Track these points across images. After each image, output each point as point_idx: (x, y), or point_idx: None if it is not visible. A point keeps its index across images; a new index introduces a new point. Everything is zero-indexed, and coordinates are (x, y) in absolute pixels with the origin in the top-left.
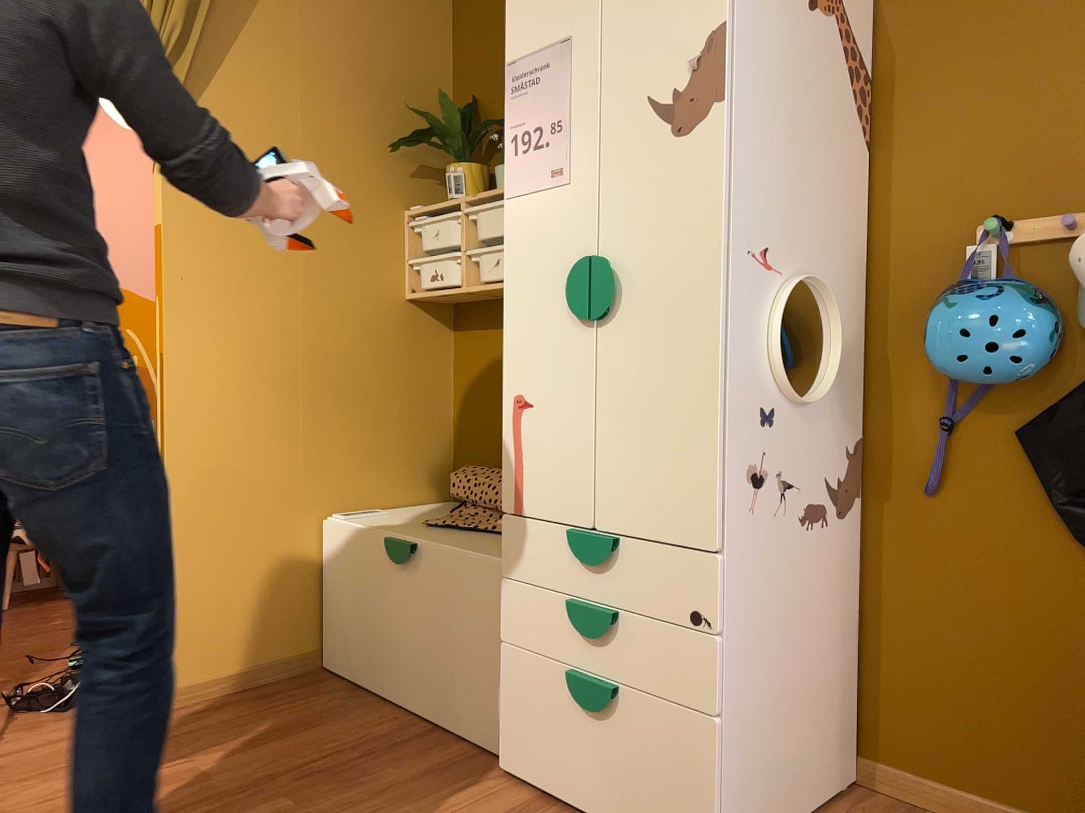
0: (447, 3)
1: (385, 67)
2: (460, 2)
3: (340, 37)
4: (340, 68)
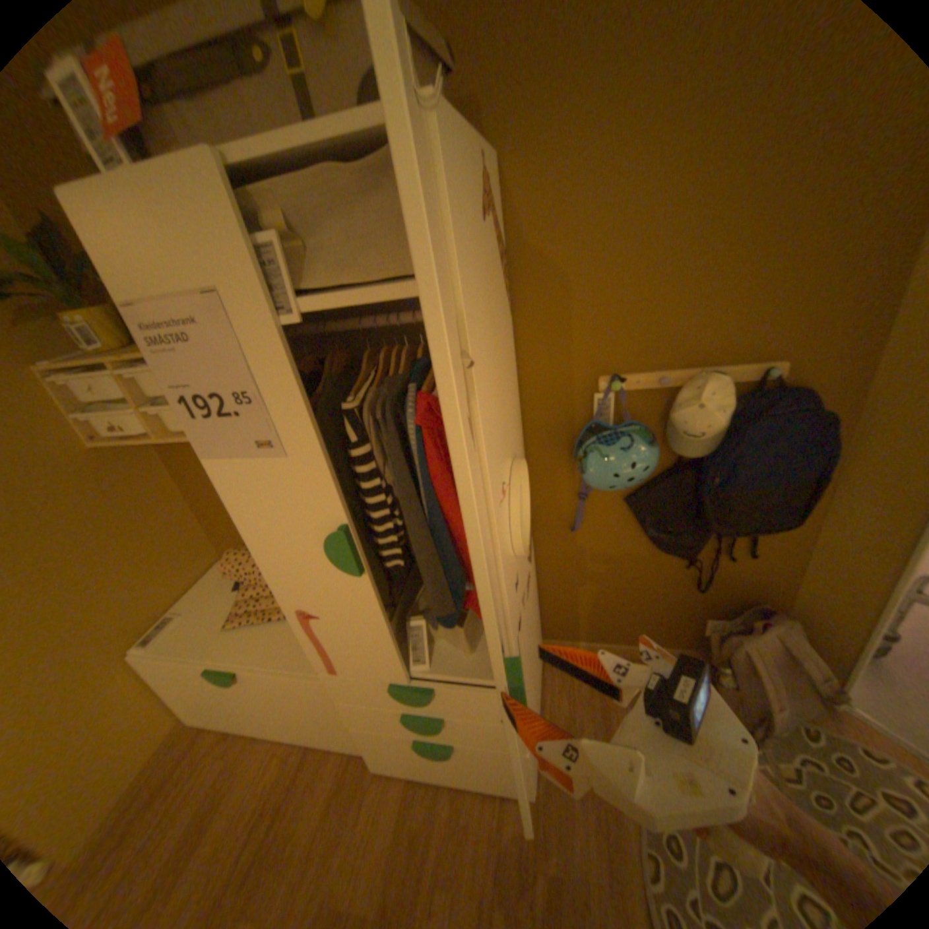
0: None
1: None
2: None
3: None
4: None
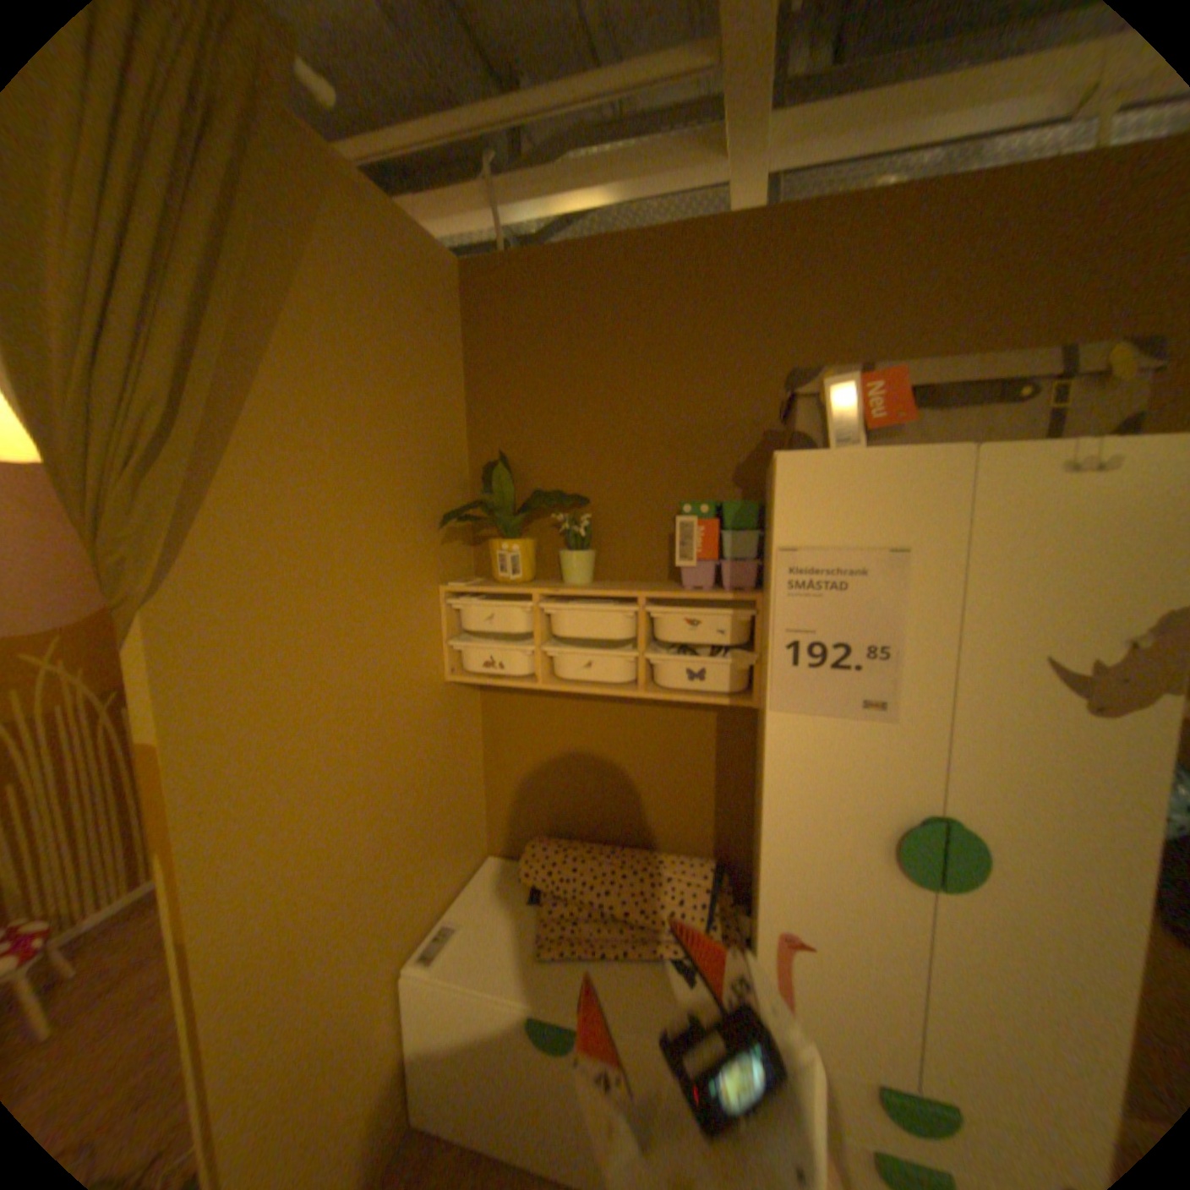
0: (457, 333)
1: (412, 418)
2: (473, 335)
3: (366, 384)
4: (369, 427)
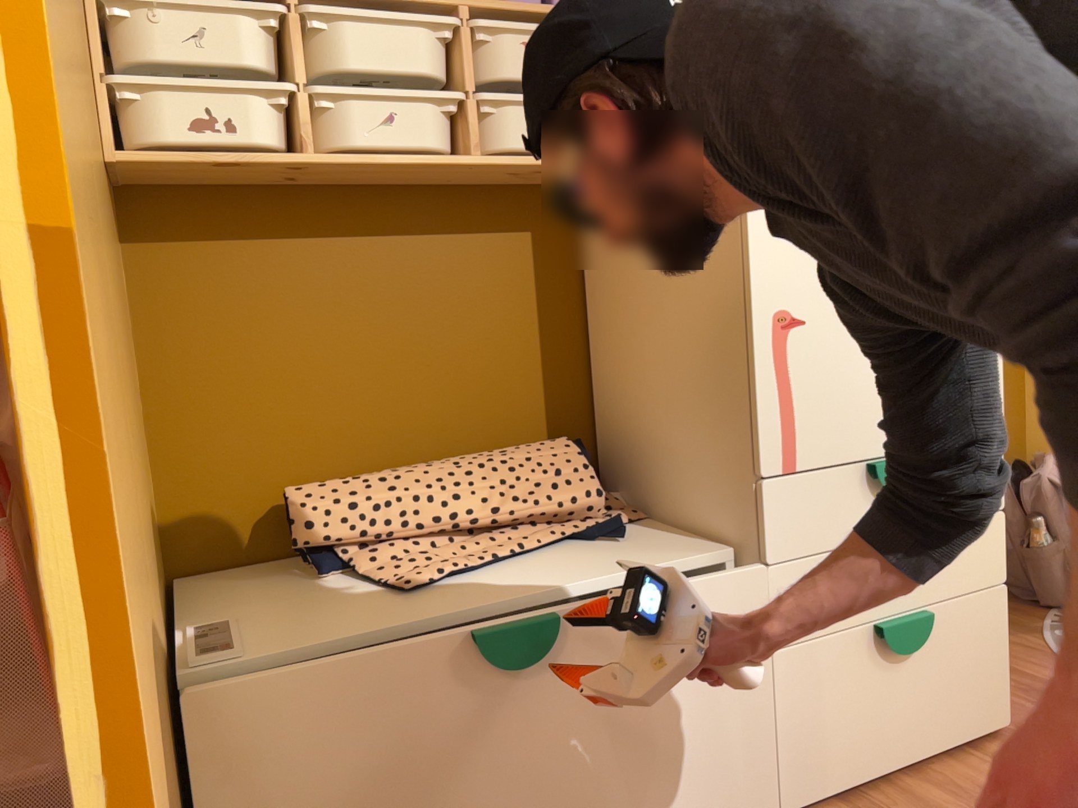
0: None
1: None
2: None
3: None
4: None
